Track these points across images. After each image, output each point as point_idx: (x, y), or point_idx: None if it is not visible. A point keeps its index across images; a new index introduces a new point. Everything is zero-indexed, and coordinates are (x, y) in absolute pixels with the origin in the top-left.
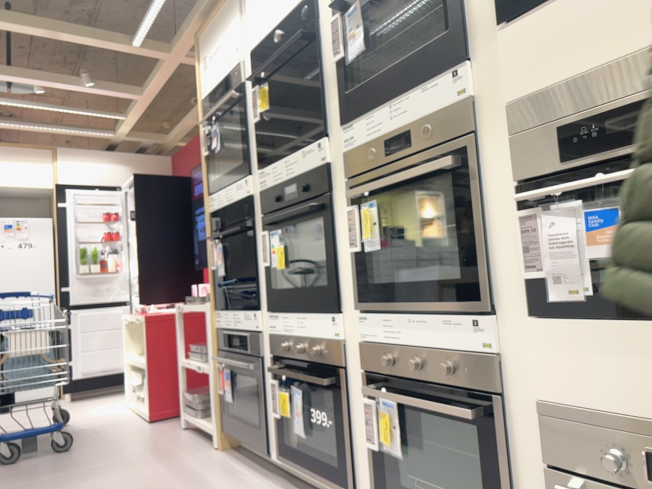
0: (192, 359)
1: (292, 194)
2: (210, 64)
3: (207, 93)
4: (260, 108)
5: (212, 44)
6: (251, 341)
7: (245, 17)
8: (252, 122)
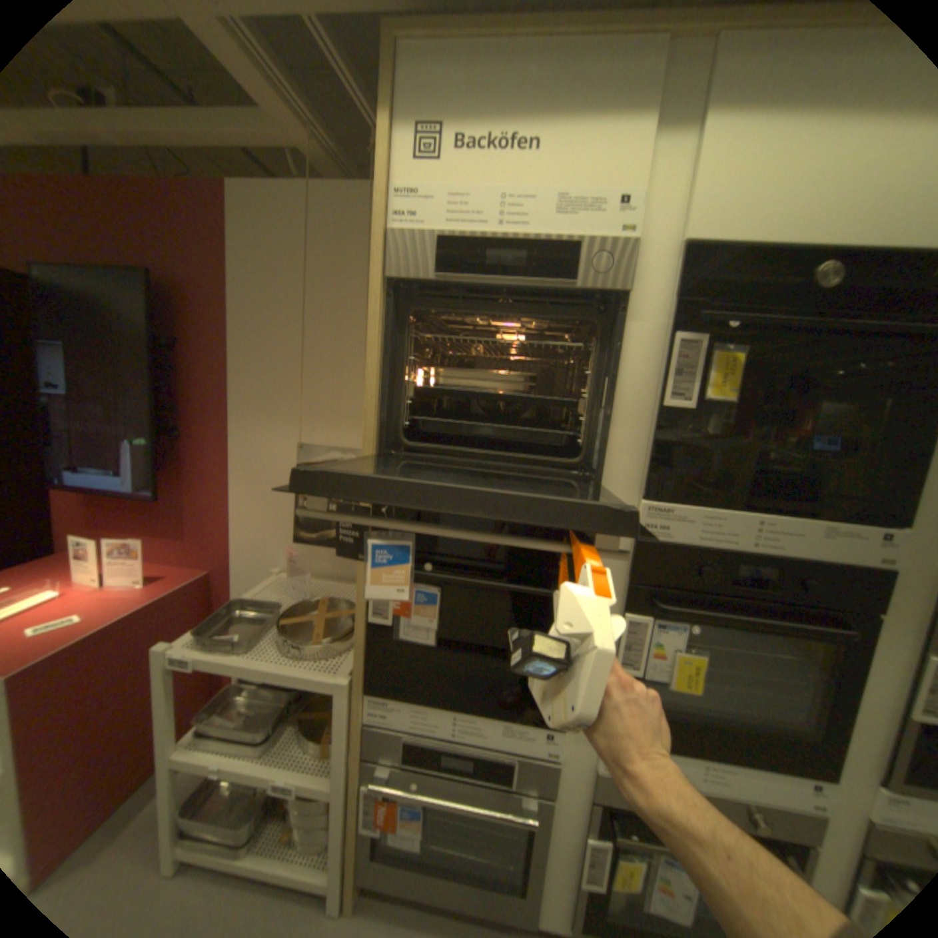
0: (207, 750)
1: (759, 581)
2: (465, 155)
3: (424, 221)
4: (721, 391)
5: (488, 106)
6: (526, 773)
7: (681, 135)
8: (639, 390)
